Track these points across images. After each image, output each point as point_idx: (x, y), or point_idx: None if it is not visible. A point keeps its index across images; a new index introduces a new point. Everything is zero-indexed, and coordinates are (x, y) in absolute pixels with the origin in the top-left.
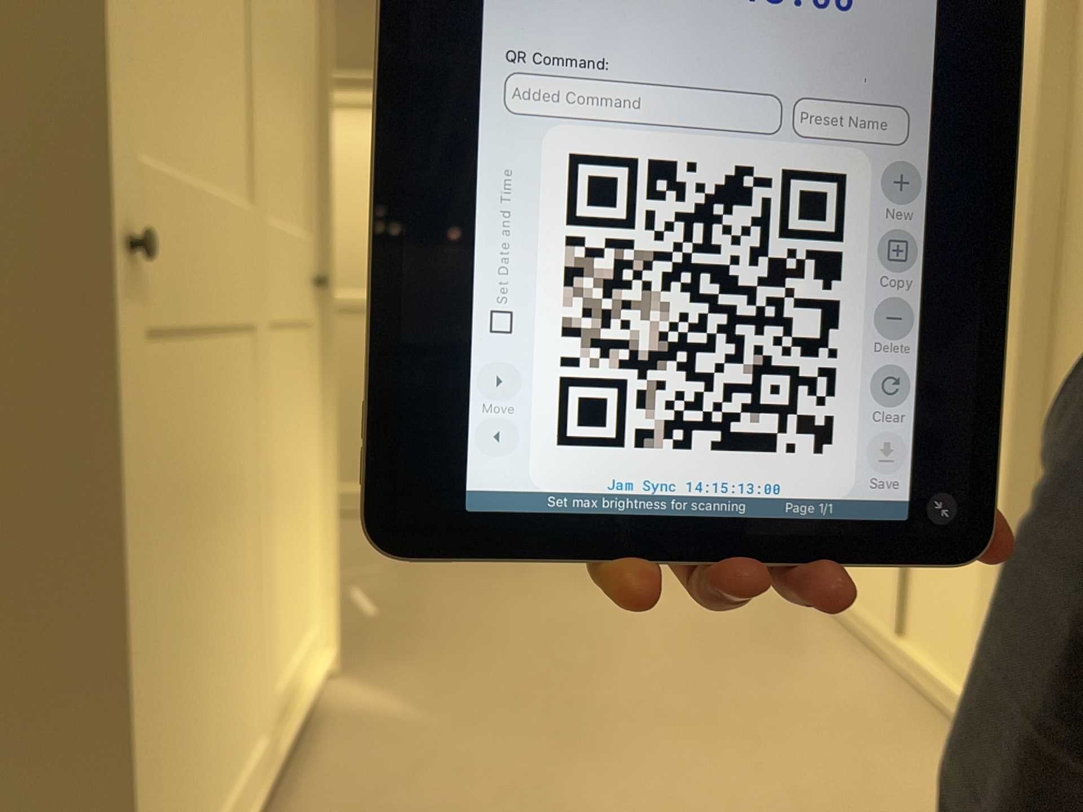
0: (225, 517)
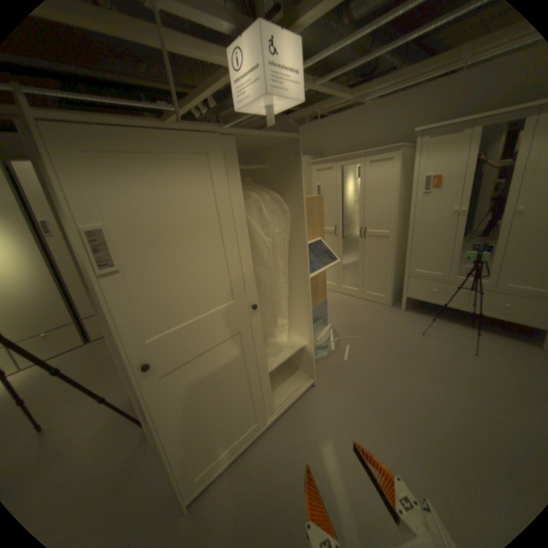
0: (231, 381)
